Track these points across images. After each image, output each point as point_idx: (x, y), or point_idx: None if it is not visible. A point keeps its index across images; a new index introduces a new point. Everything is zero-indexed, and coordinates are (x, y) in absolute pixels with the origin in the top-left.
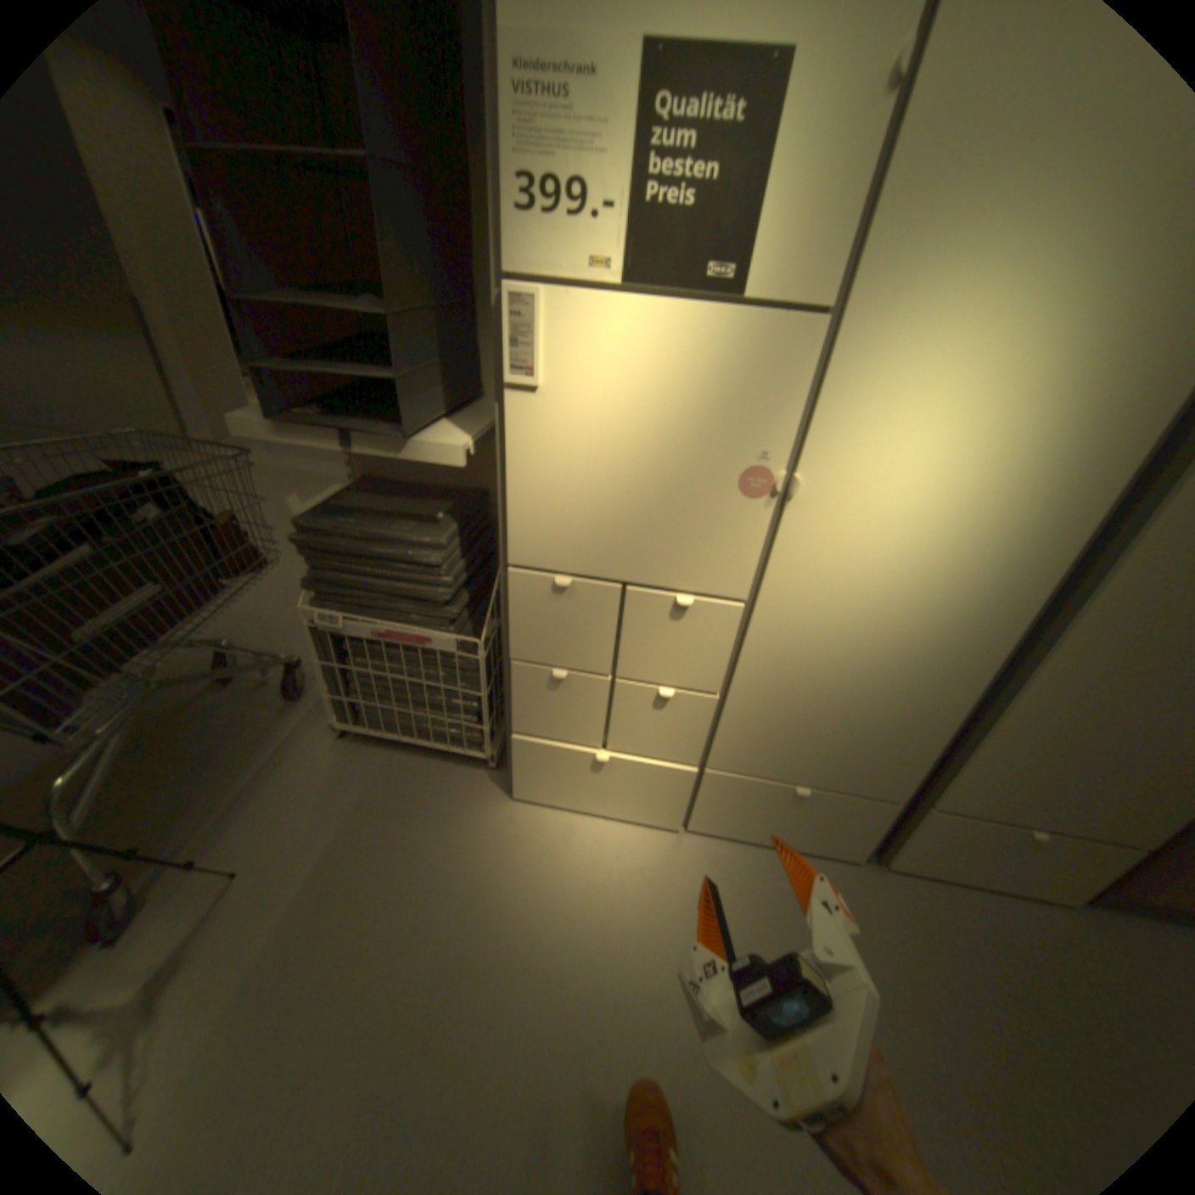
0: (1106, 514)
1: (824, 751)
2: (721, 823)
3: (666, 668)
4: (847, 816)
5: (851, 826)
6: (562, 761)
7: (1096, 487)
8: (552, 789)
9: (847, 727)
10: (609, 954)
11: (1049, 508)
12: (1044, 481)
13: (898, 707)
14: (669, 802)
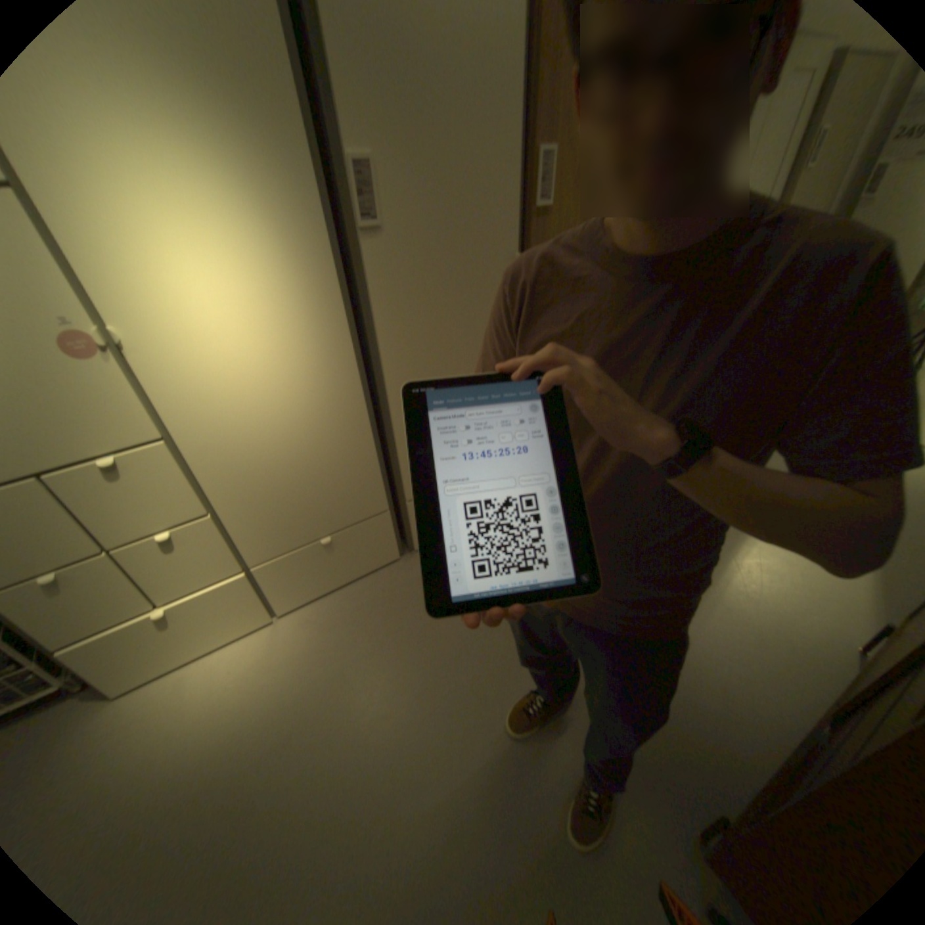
0: (341, 286)
1: (314, 508)
2: (293, 596)
3: (145, 520)
4: (364, 538)
5: (372, 542)
6: (127, 642)
7: (320, 272)
8: (139, 667)
9: (314, 486)
10: (240, 741)
11: (305, 294)
12: (288, 277)
13: (331, 456)
14: (244, 609)
